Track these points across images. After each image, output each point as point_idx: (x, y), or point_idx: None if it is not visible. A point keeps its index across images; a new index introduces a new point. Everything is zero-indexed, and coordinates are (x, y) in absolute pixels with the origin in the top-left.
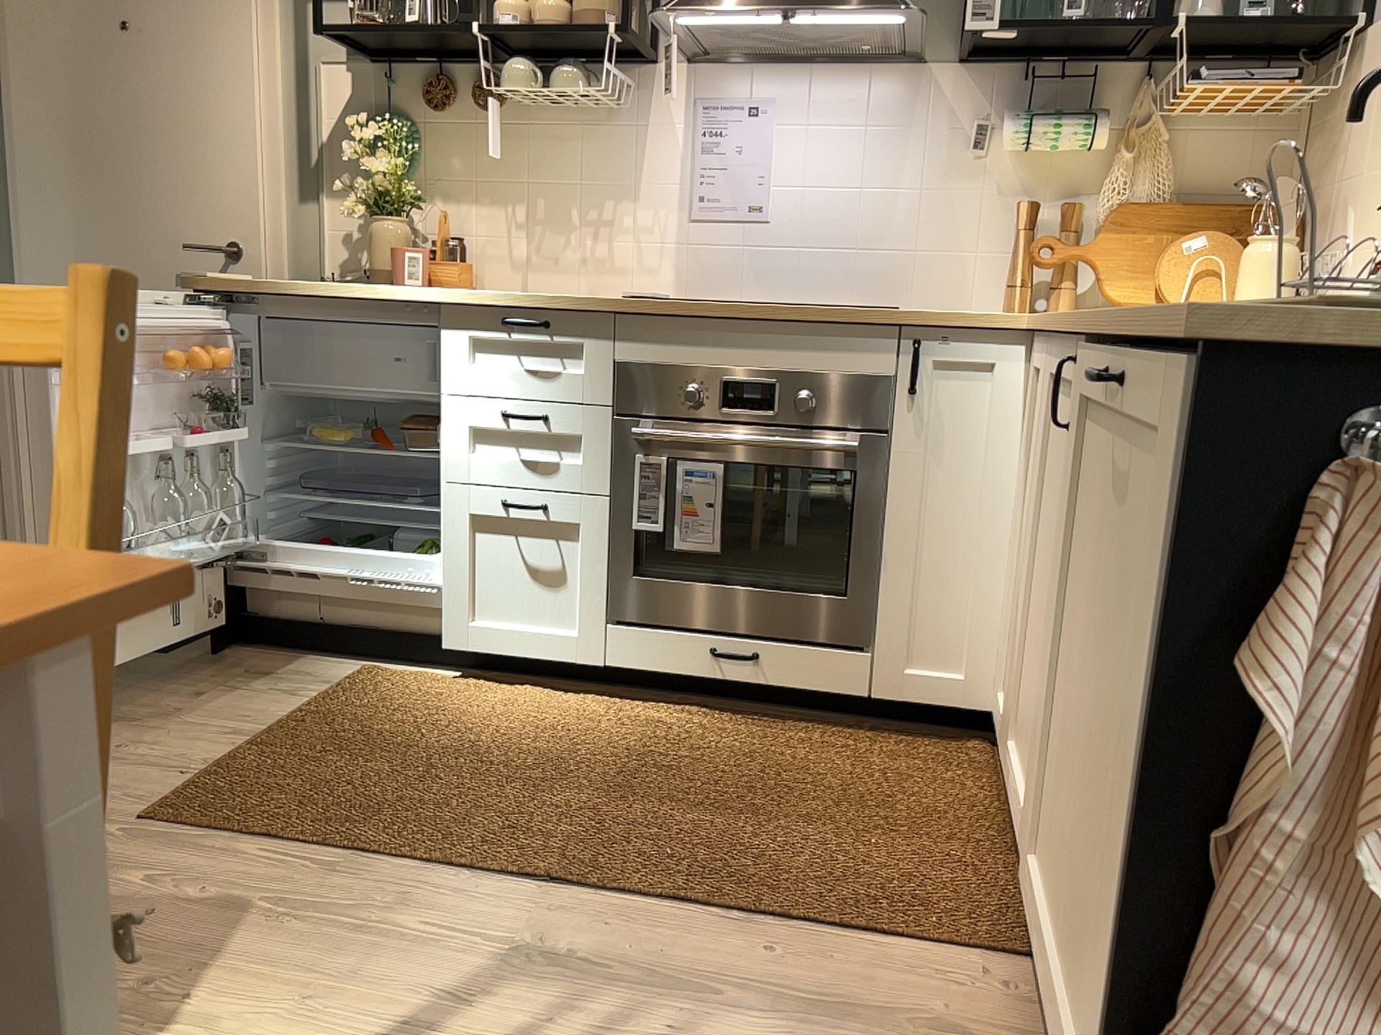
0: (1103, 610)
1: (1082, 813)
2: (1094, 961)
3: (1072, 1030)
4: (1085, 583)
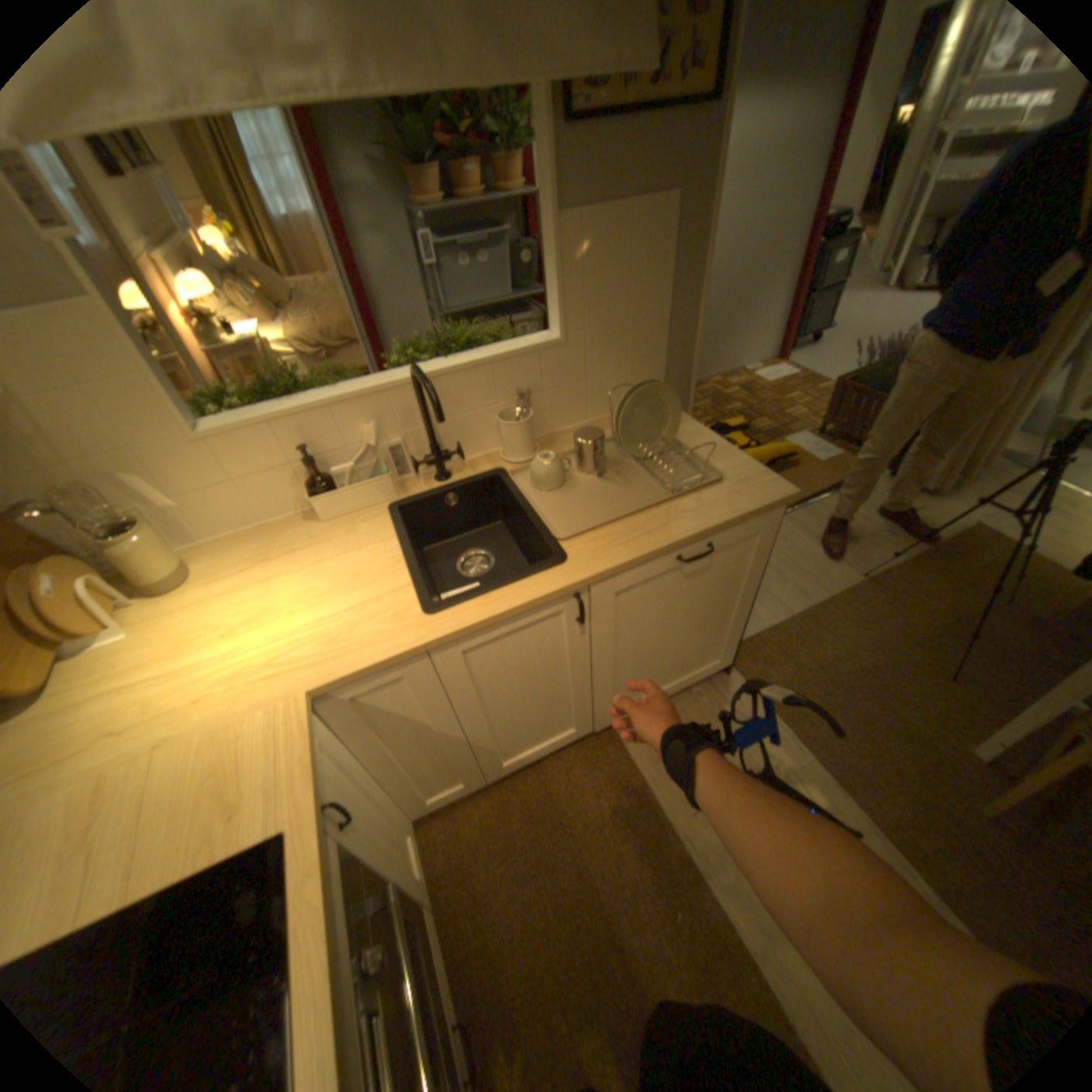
0: (664, 617)
1: (663, 660)
2: (696, 659)
3: (689, 678)
4: (628, 633)
